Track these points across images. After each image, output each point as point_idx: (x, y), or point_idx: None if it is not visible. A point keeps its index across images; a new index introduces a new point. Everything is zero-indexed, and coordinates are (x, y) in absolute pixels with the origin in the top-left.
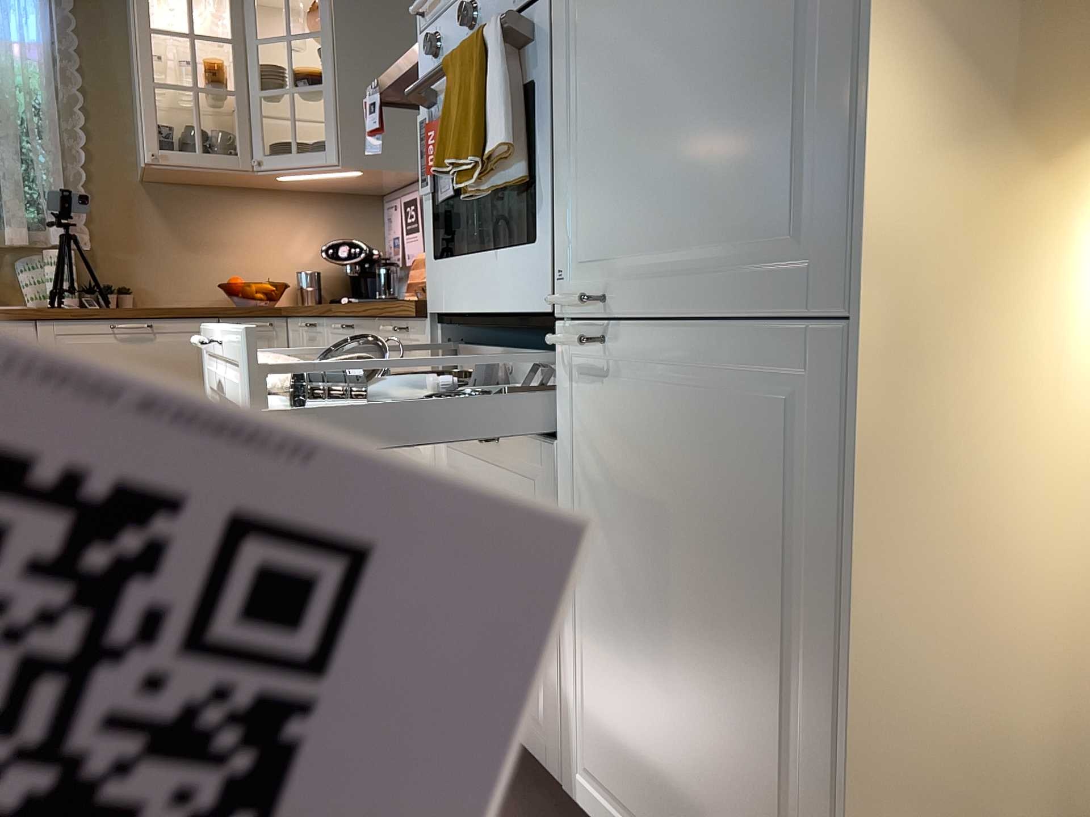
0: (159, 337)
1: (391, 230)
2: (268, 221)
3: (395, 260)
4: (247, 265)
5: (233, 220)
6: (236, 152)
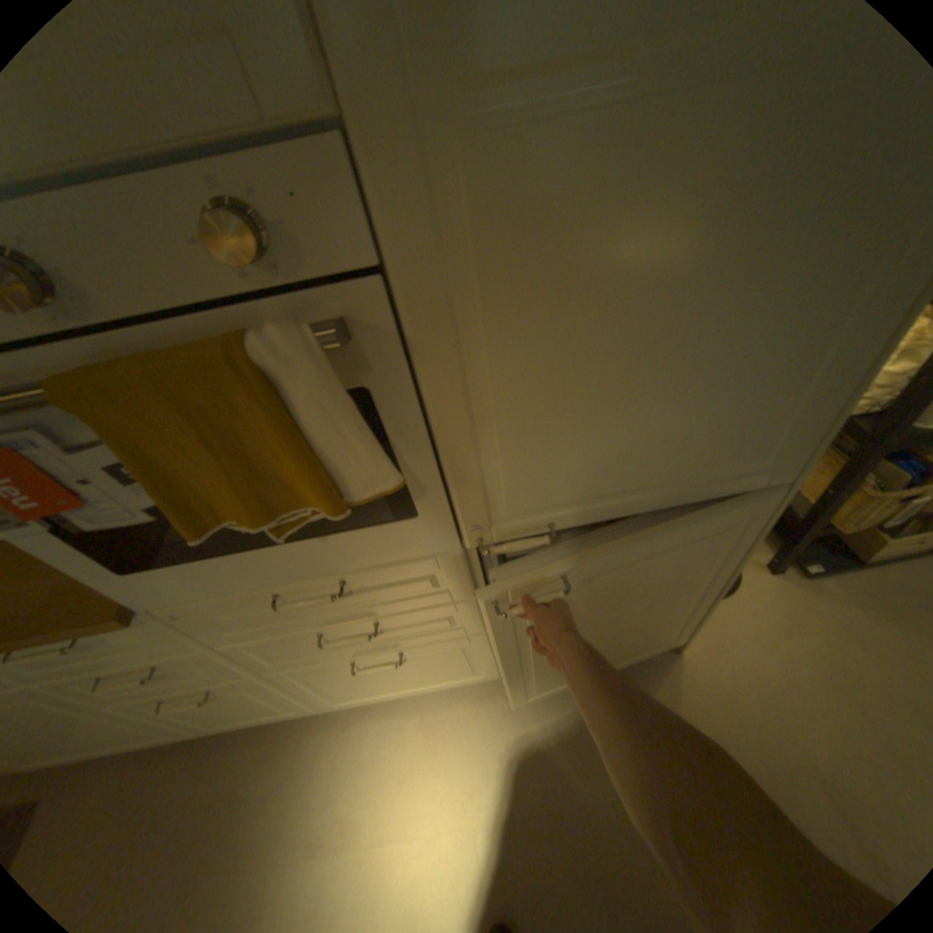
0: None
1: None
2: None
3: None
4: None
5: None
6: None
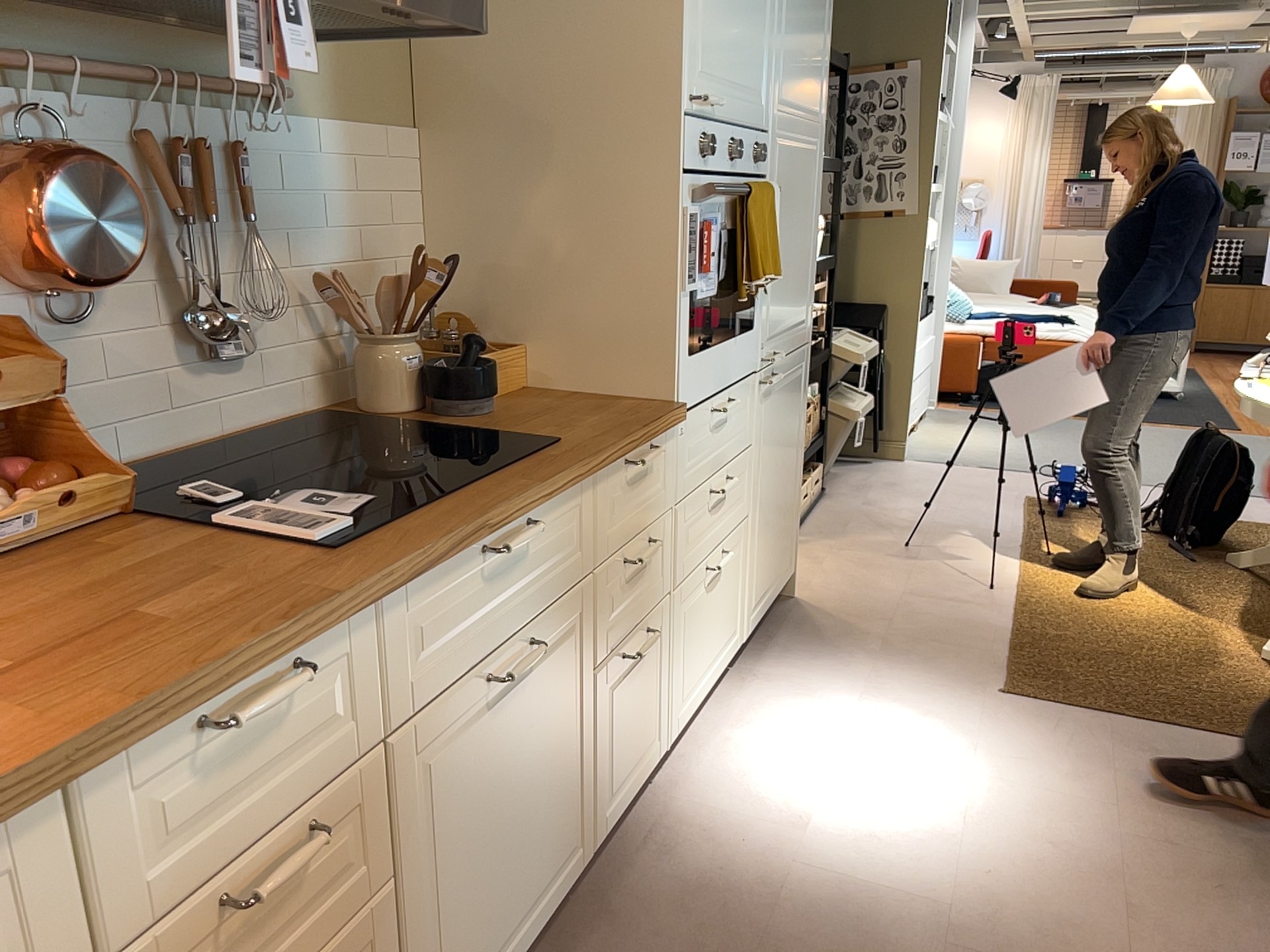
0: None
1: None
2: None
3: None
4: None
5: None
6: None
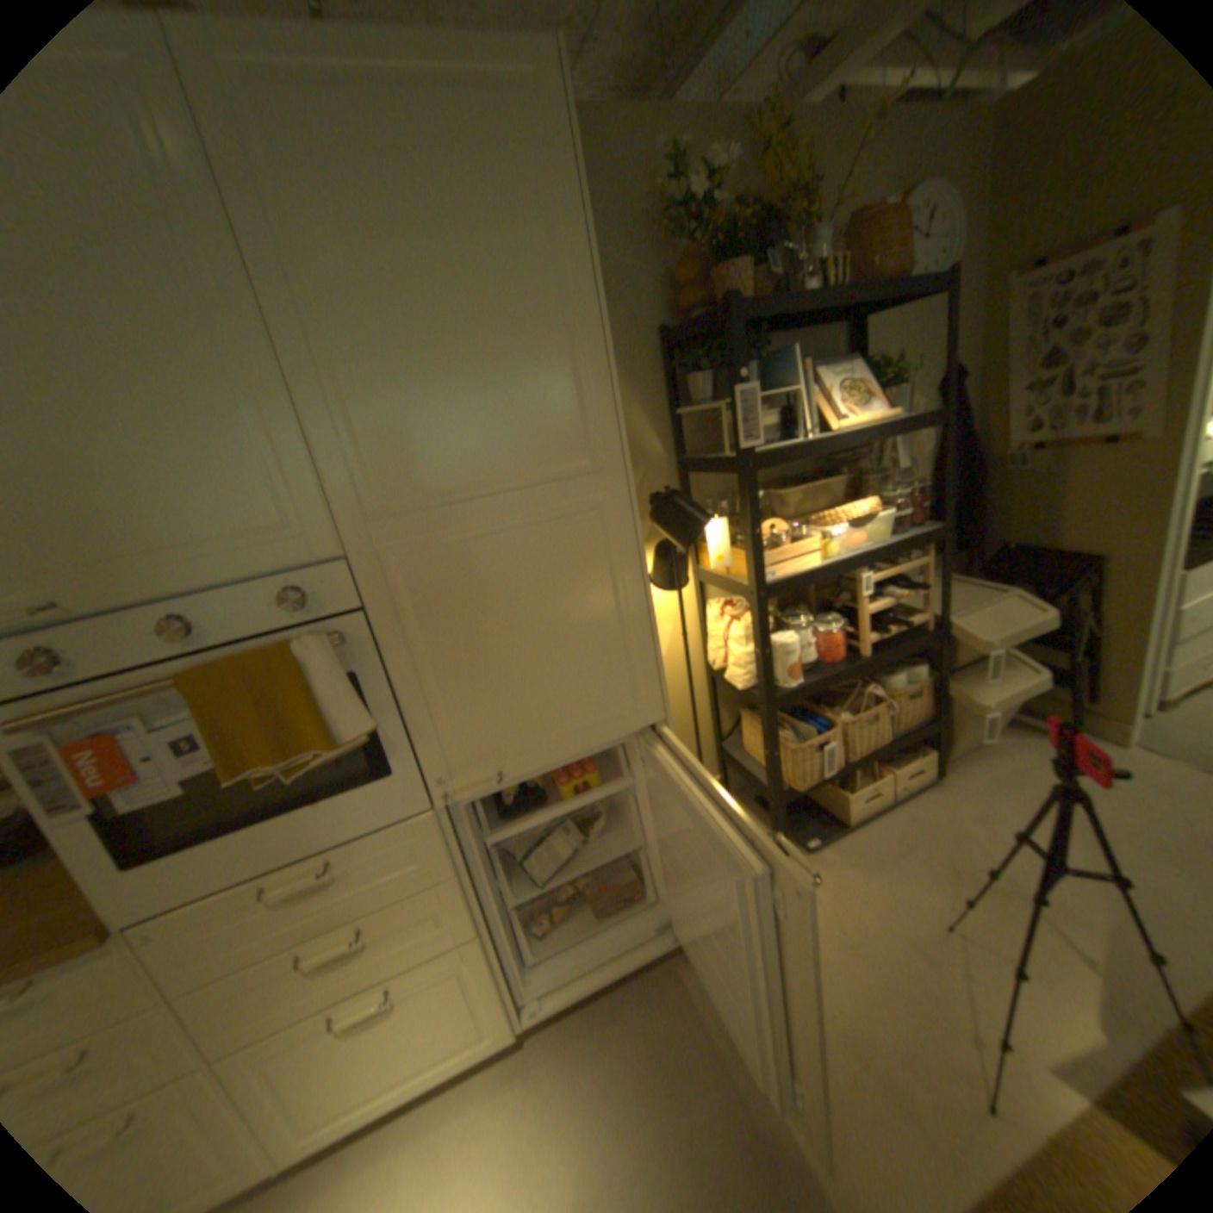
0: None
1: None
2: None
3: None
4: None
5: None
6: None
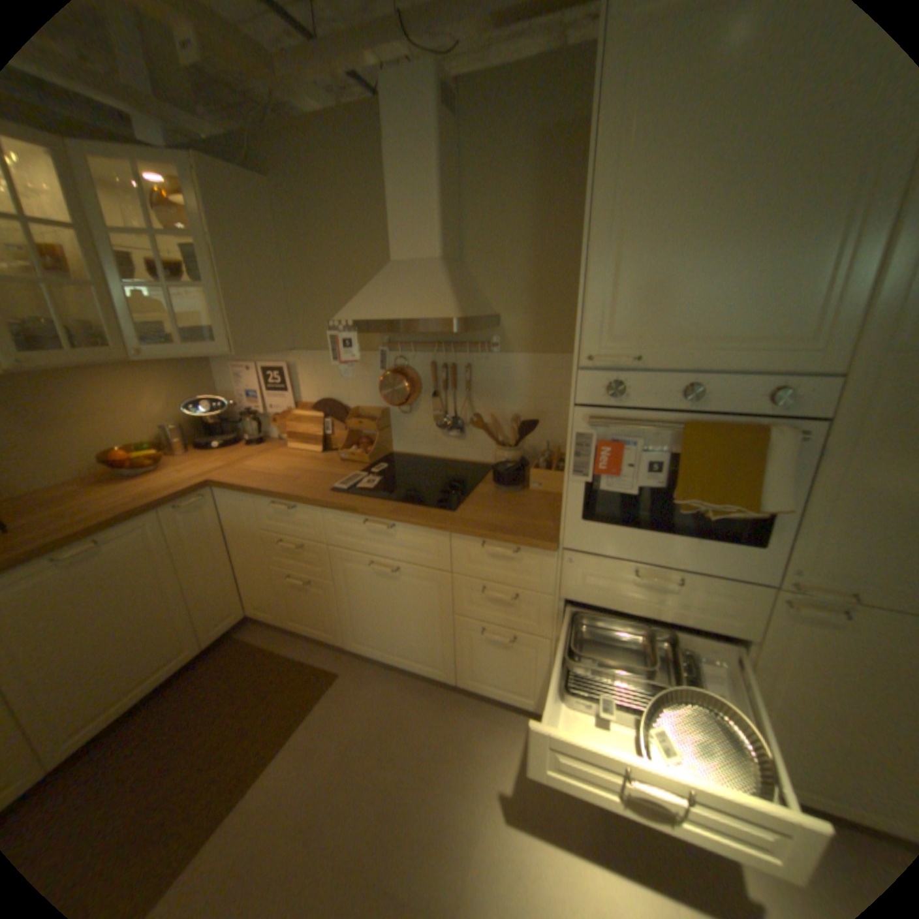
0: (106, 548)
1: (243, 385)
2: (116, 389)
3: (254, 408)
4: (106, 432)
5: (80, 395)
6: (104, 343)
